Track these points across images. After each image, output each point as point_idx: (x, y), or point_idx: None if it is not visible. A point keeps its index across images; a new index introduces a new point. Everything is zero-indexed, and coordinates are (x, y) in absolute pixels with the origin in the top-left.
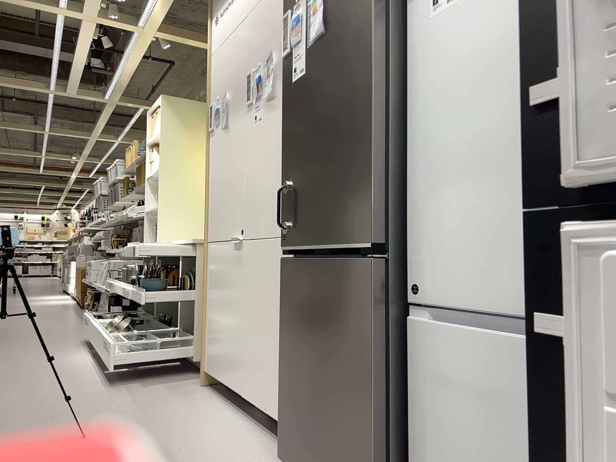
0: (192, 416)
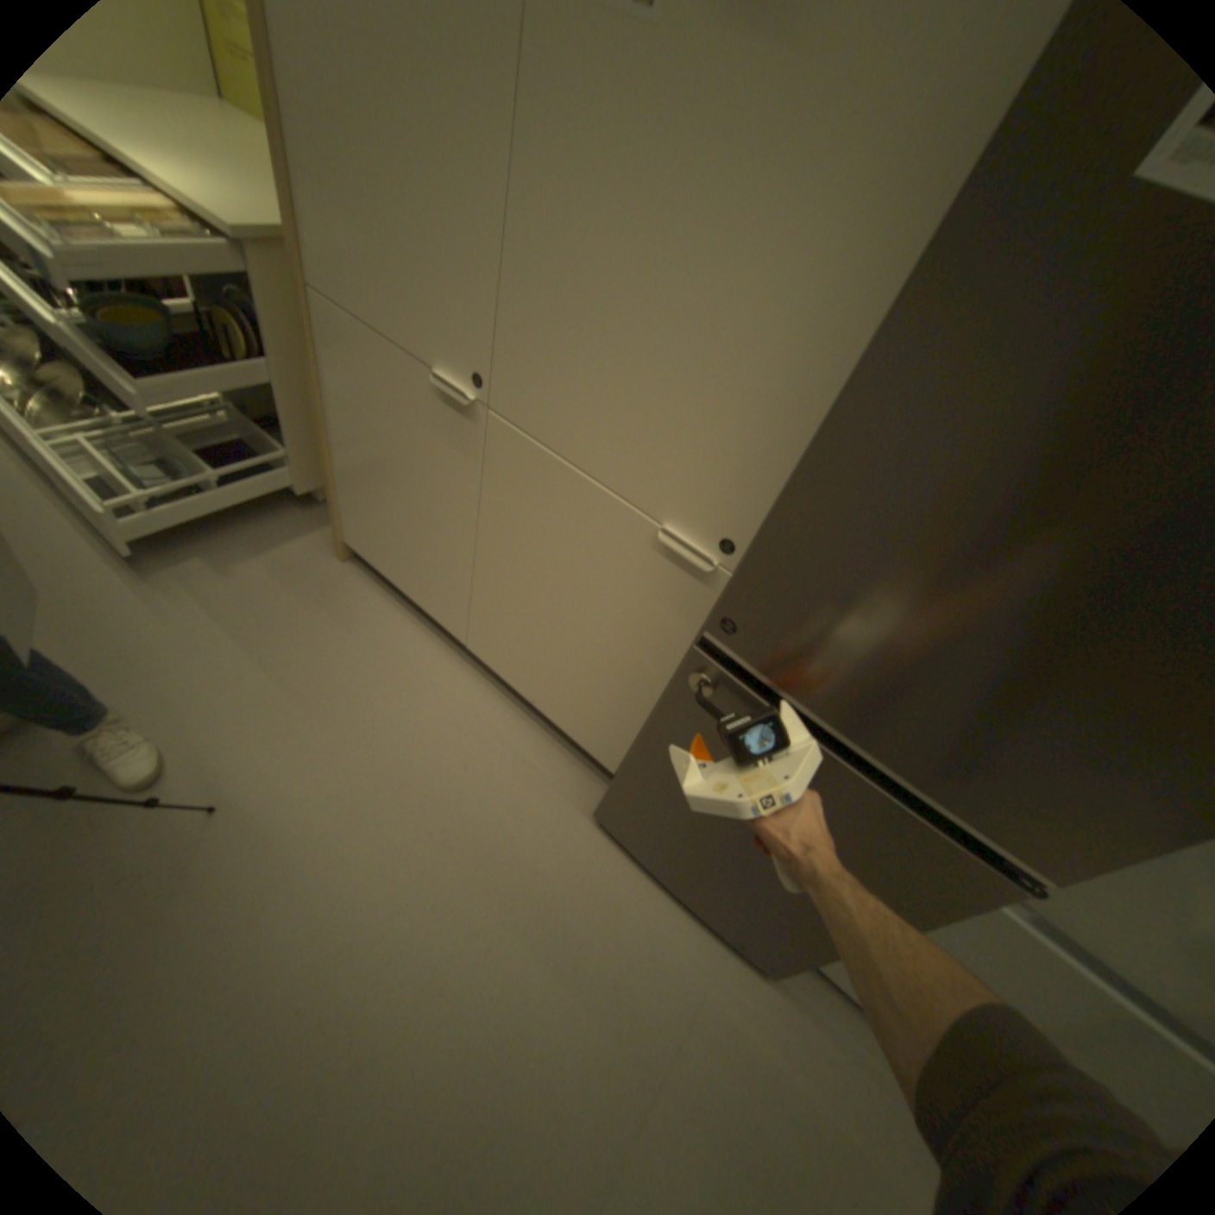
0: (383, 677)
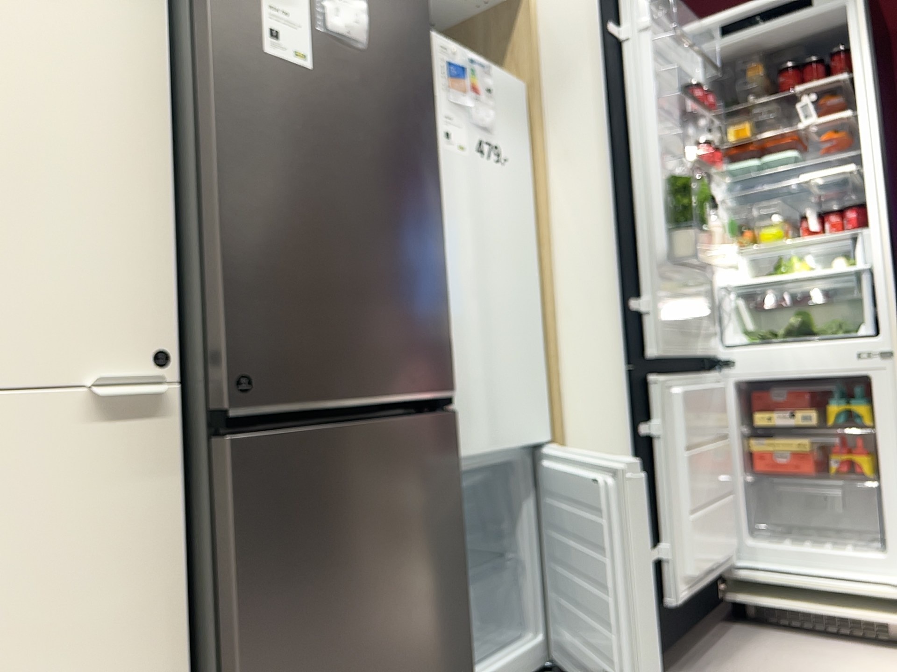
0: None
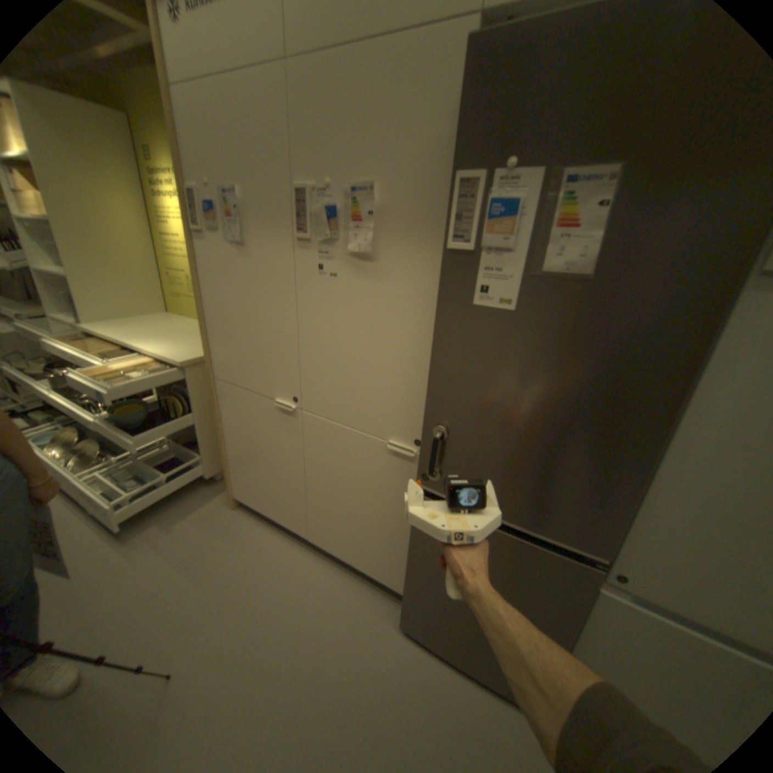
0: (262, 571)
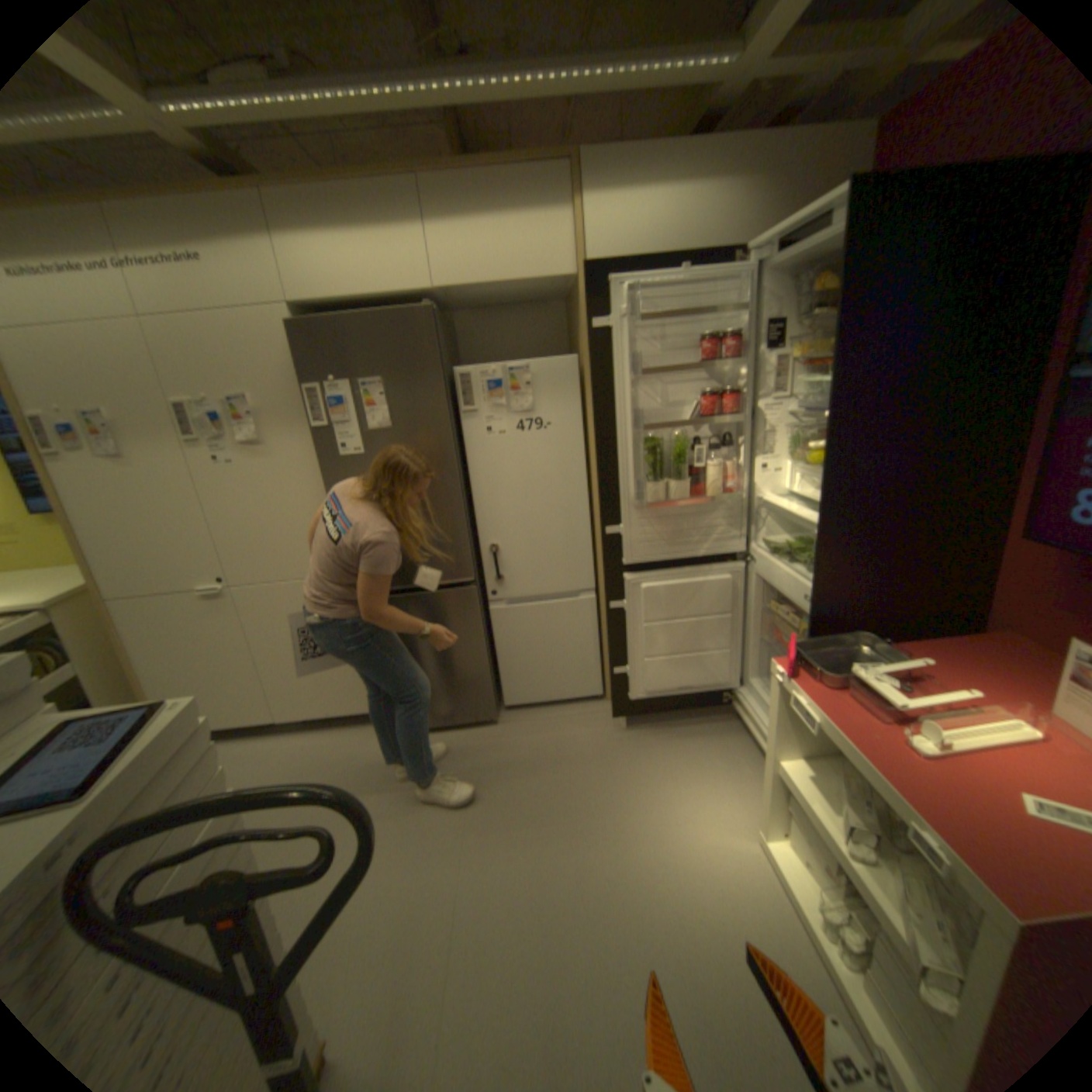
0: (233, 770)
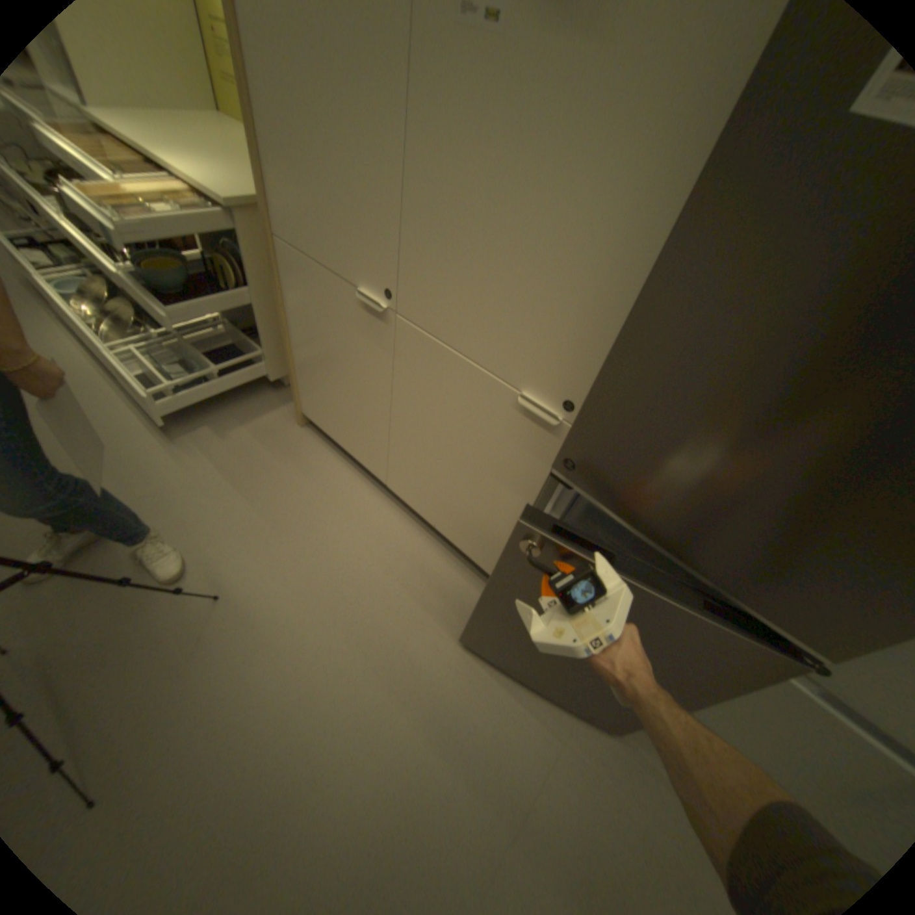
0: (329, 508)
